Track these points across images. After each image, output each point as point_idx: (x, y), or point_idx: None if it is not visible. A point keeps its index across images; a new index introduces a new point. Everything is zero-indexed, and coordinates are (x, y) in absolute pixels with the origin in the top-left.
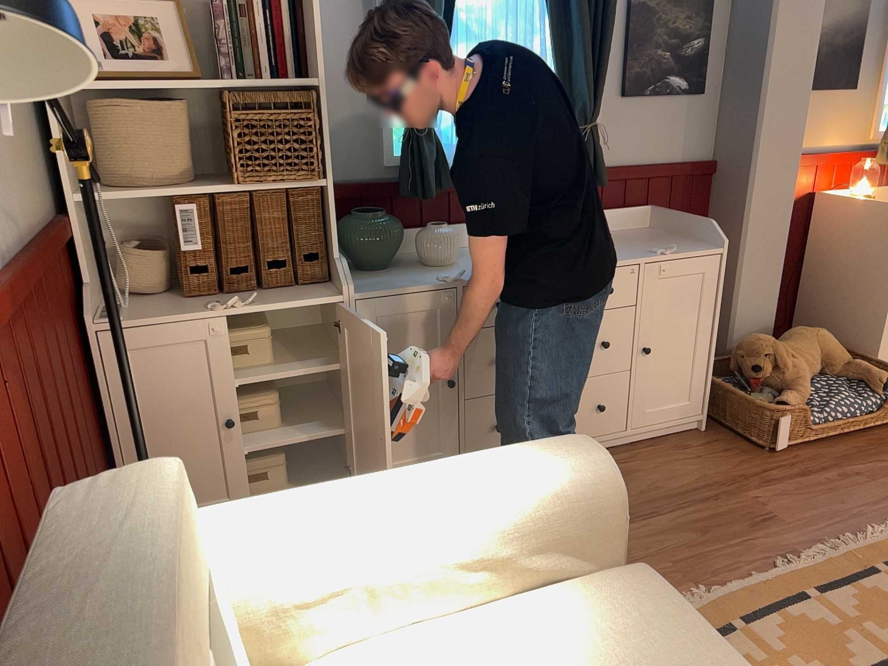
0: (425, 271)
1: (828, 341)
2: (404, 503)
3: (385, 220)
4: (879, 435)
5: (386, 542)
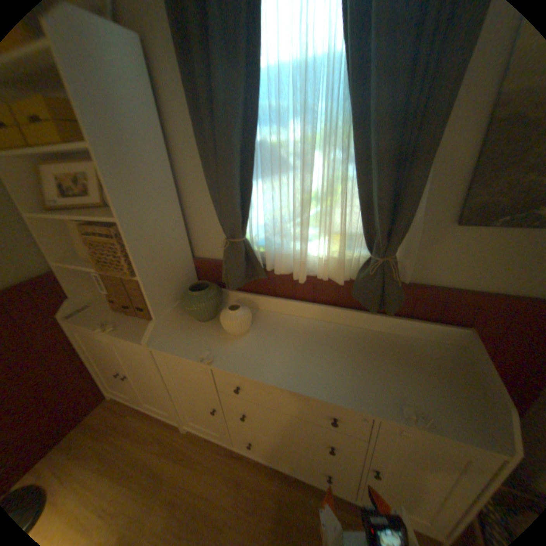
0: (215, 336)
1: None
2: None
3: (197, 298)
4: None
5: None
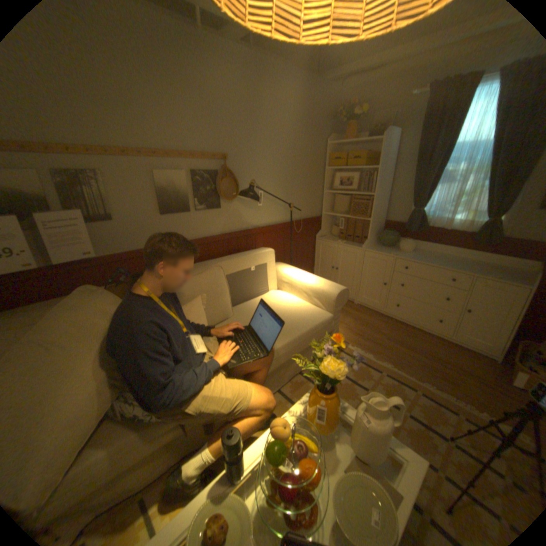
0: (395, 251)
1: None
2: (304, 277)
3: (390, 234)
4: None
5: (297, 280)
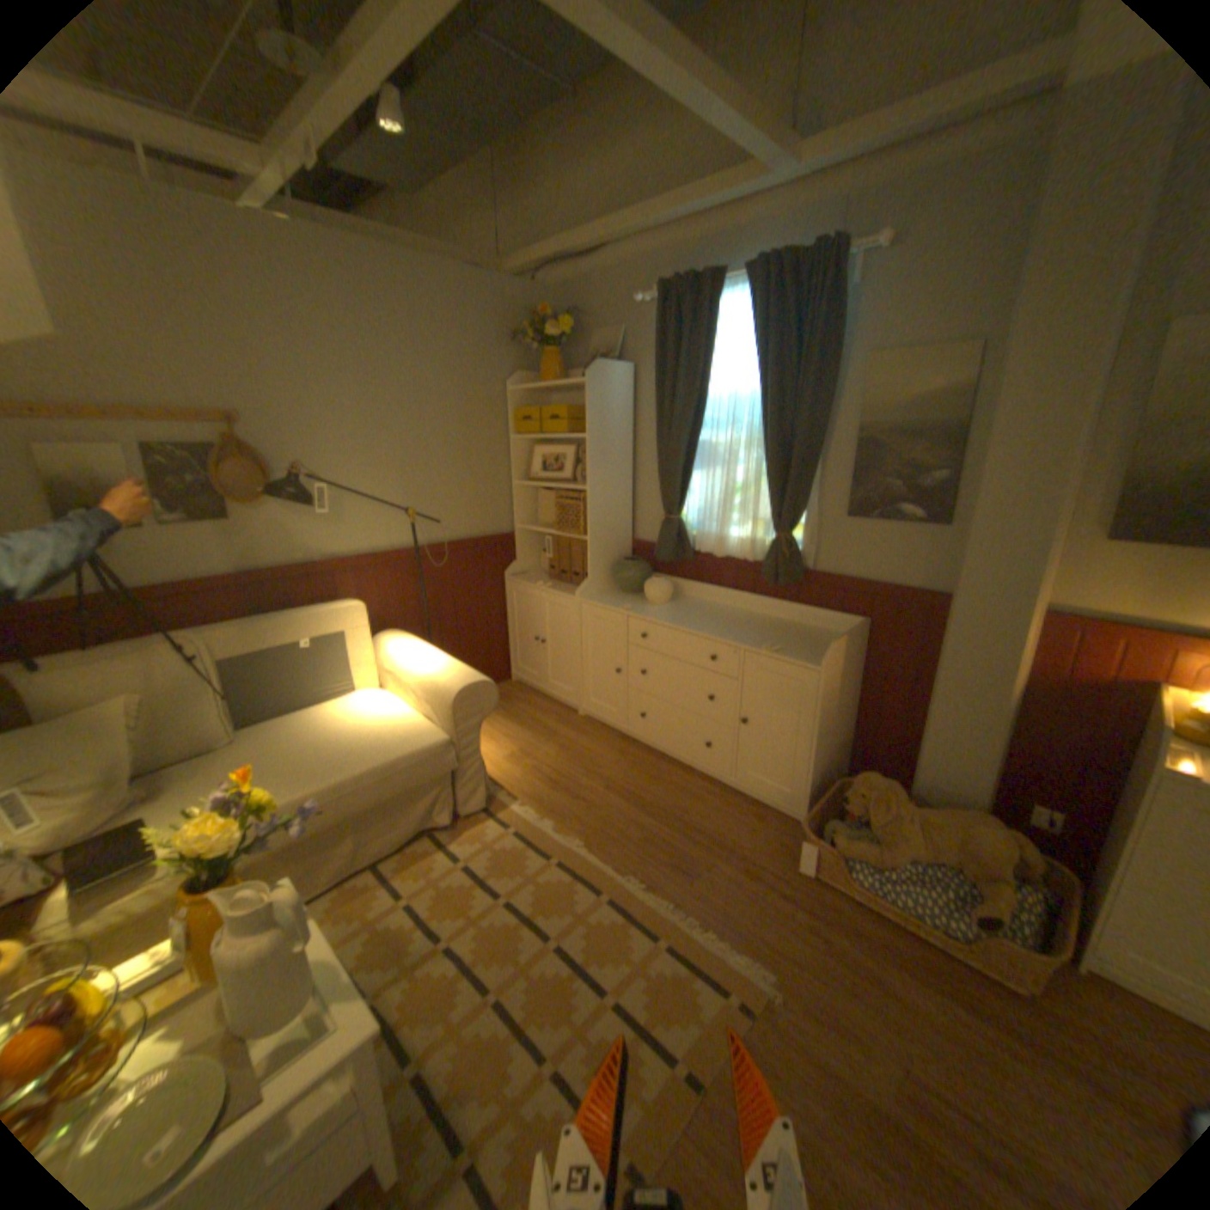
0: (635, 602)
1: (984, 842)
2: (417, 659)
3: (628, 567)
4: (955, 973)
5: (404, 666)
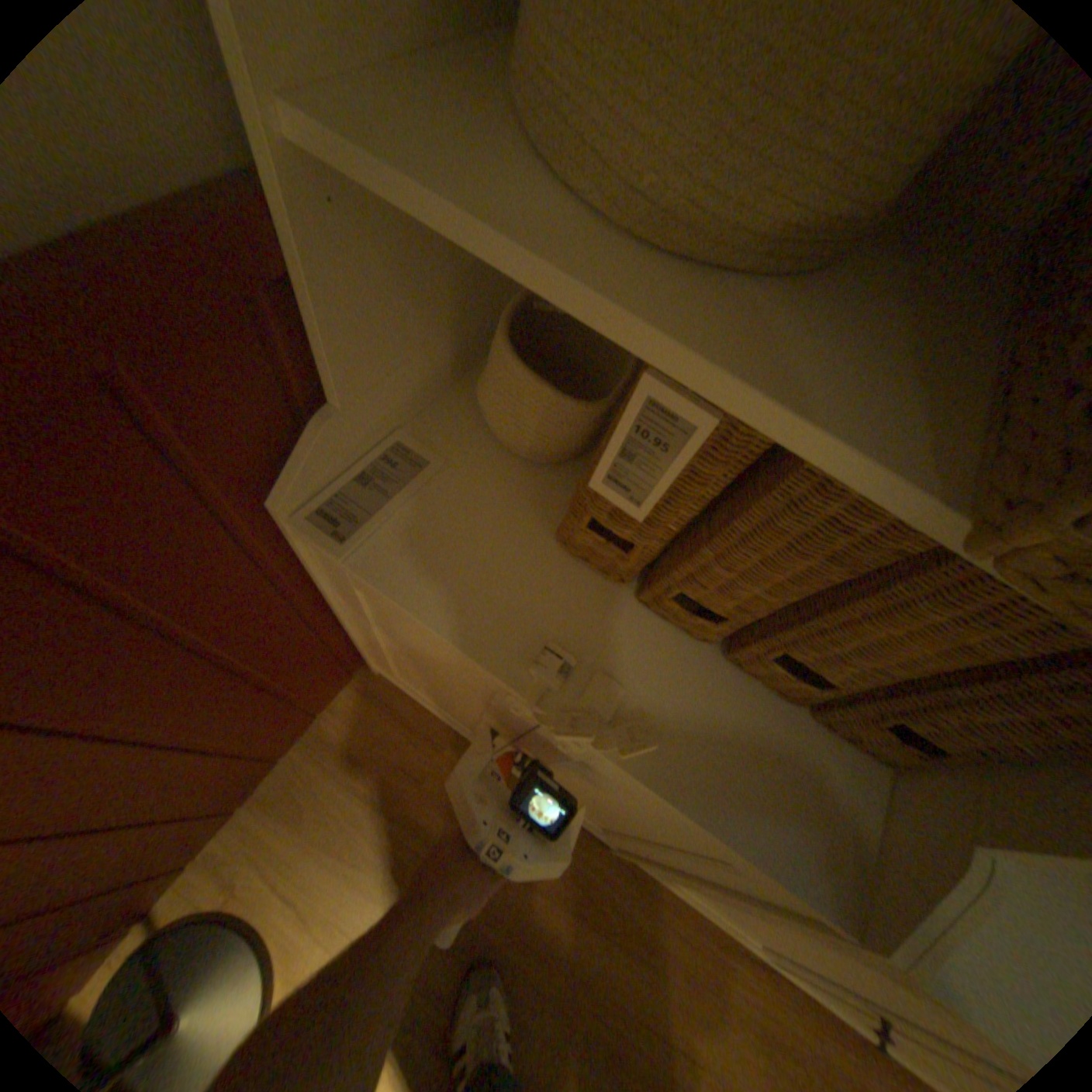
0: None
1: None
2: None
3: None
4: None
5: None
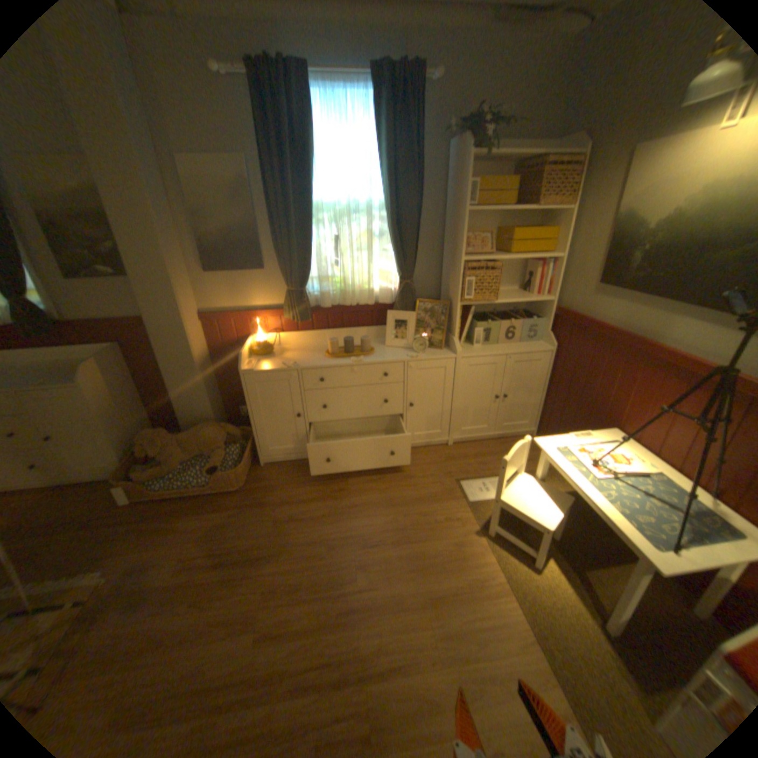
0: None
1: (205, 436)
2: None
3: None
4: (207, 501)
5: None
